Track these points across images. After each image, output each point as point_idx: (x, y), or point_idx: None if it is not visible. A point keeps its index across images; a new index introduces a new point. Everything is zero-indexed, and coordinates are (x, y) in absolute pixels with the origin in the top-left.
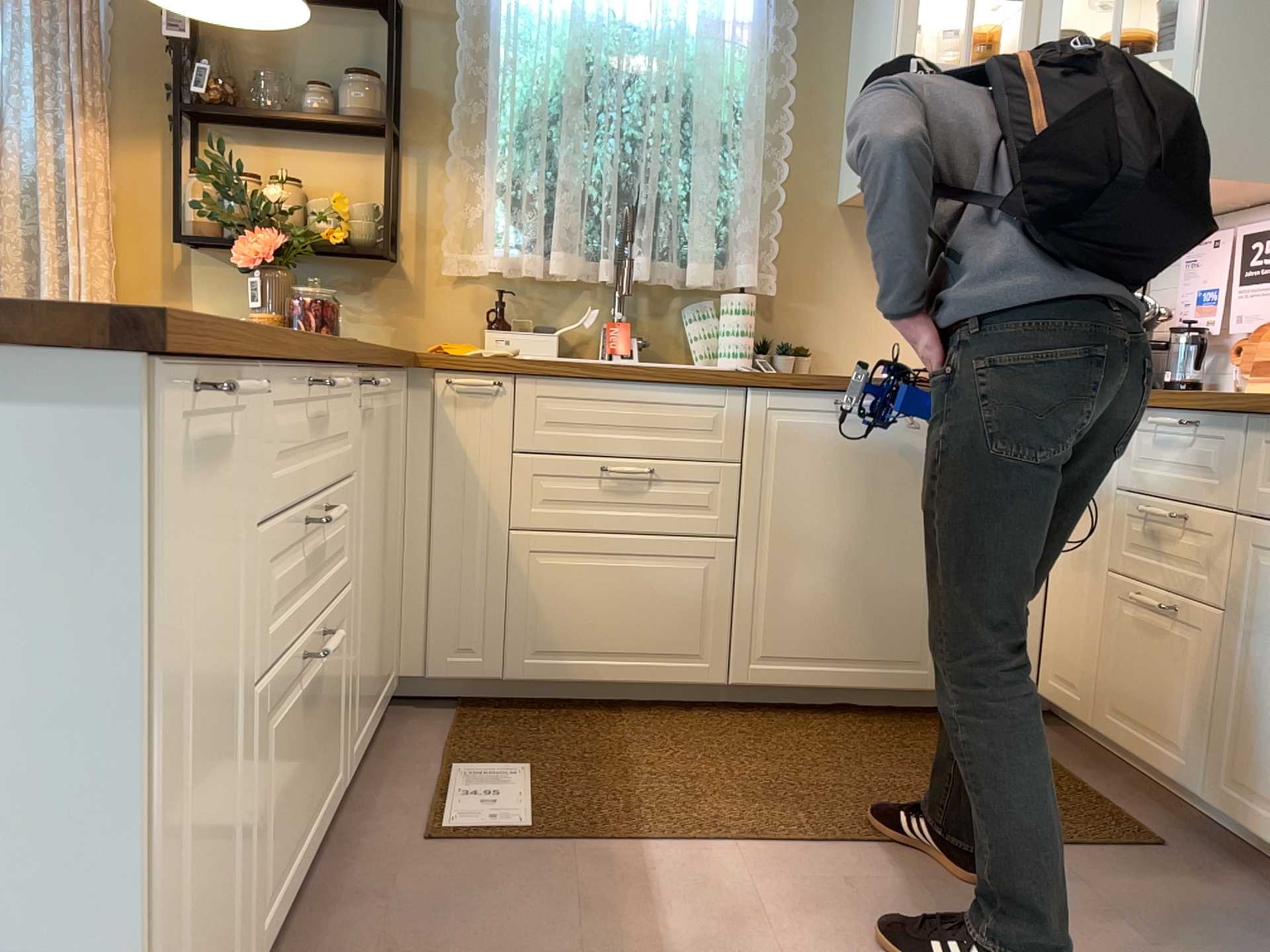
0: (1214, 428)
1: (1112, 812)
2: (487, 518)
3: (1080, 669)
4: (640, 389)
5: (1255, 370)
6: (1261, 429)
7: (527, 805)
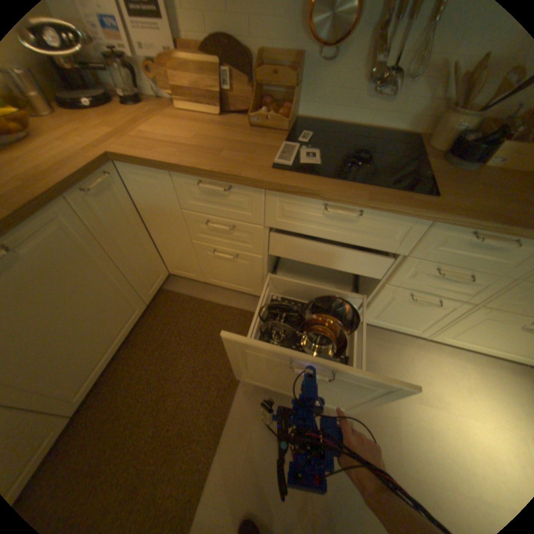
0: (241, 189)
1: (235, 310)
2: None
3: (188, 267)
4: None
5: (170, 90)
6: (273, 194)
7: None
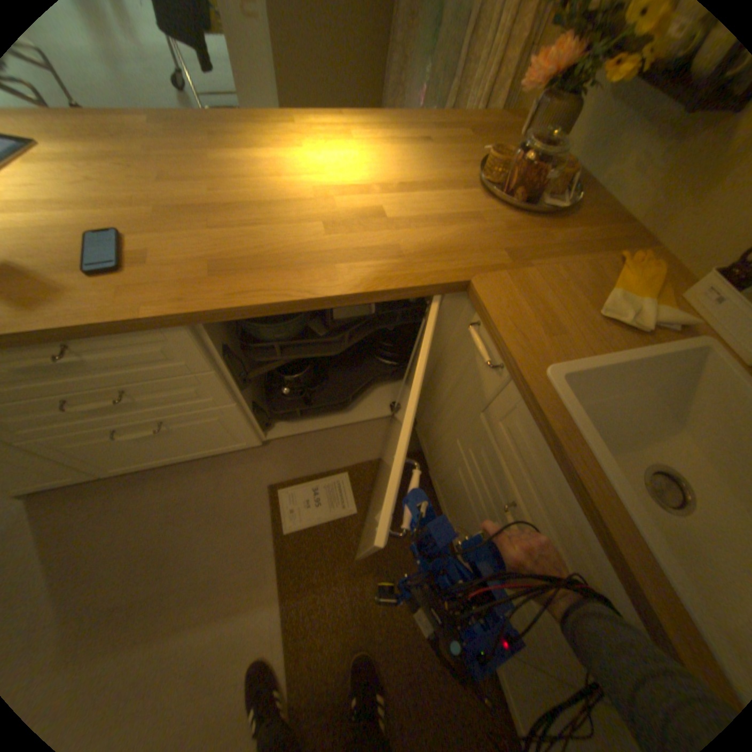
0: None
1: None
2: (456, 421)
3: None
4: (596, 538)
5: None
6: None
7: (312, 527)
